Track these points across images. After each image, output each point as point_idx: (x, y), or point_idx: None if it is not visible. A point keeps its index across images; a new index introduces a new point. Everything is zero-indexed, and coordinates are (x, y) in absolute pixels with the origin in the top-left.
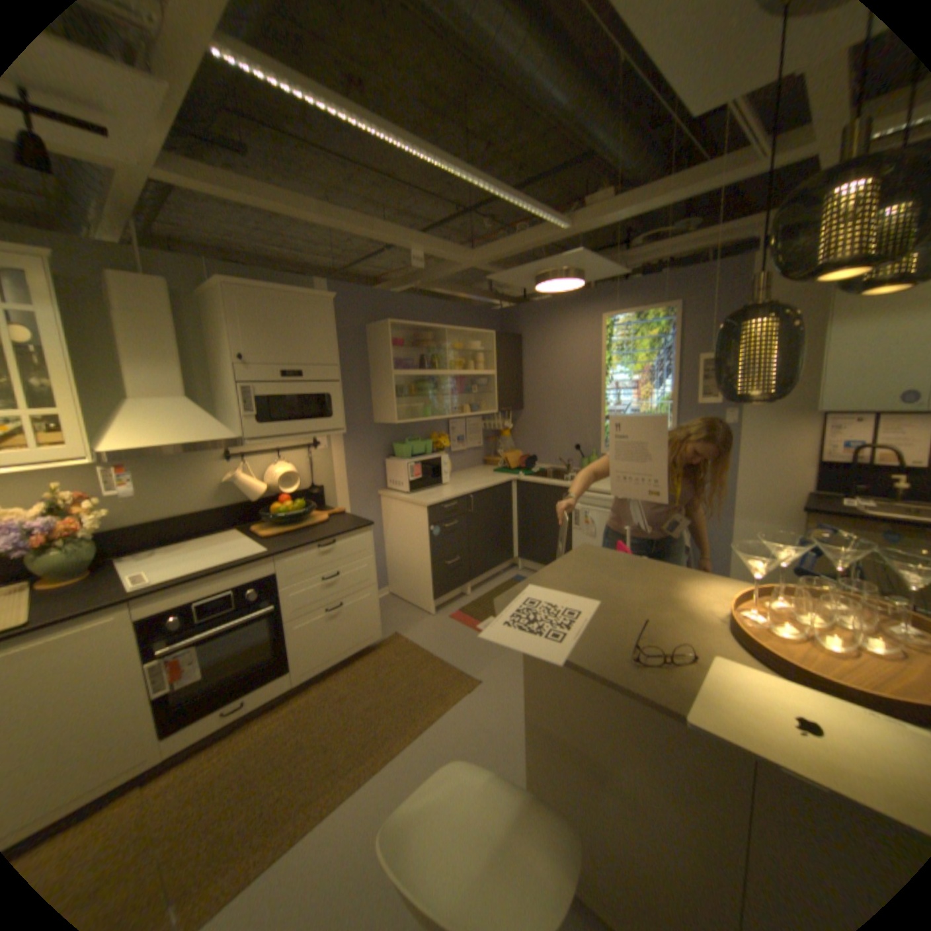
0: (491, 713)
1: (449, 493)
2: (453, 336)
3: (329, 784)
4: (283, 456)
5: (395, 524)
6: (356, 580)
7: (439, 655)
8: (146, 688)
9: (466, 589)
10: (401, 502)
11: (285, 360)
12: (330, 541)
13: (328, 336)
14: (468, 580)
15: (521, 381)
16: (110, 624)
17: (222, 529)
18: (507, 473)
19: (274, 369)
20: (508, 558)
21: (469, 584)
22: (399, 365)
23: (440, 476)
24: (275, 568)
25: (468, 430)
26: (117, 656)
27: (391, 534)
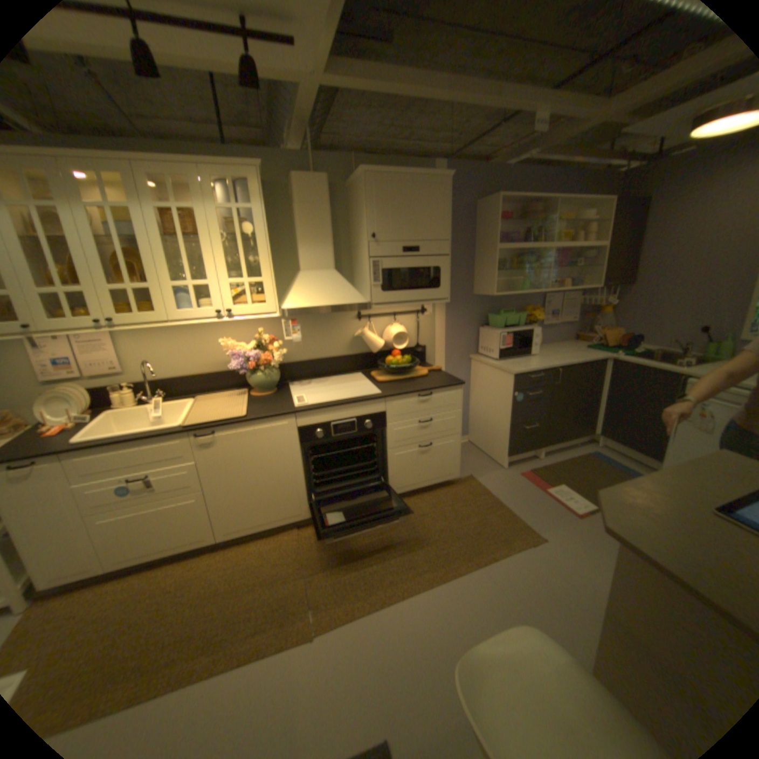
0: (555, 573)
1: (537, 364)
2: (565, 205)
3: (411, 576)
4: (397, 320)
5: (482, 385)
6: (445, 428)
7: (508, 505)
8: (303, 471)
9: (541, 454)
10: (490, 367)
11: (407, 237)
12: (427, 393)
13: (444, 213)
14: (545, 446)
15: (640, 252)
16: (285, 426)
17: (352, 371)
18: (604, 350)
19: (397, 245)
20: (589, 434)
21: (545, 450)
22: (504, 238)
23: (531, 347)
24: (386, 407)
25: (565, 304)
26: (288, 447)
27: (476, 393)
